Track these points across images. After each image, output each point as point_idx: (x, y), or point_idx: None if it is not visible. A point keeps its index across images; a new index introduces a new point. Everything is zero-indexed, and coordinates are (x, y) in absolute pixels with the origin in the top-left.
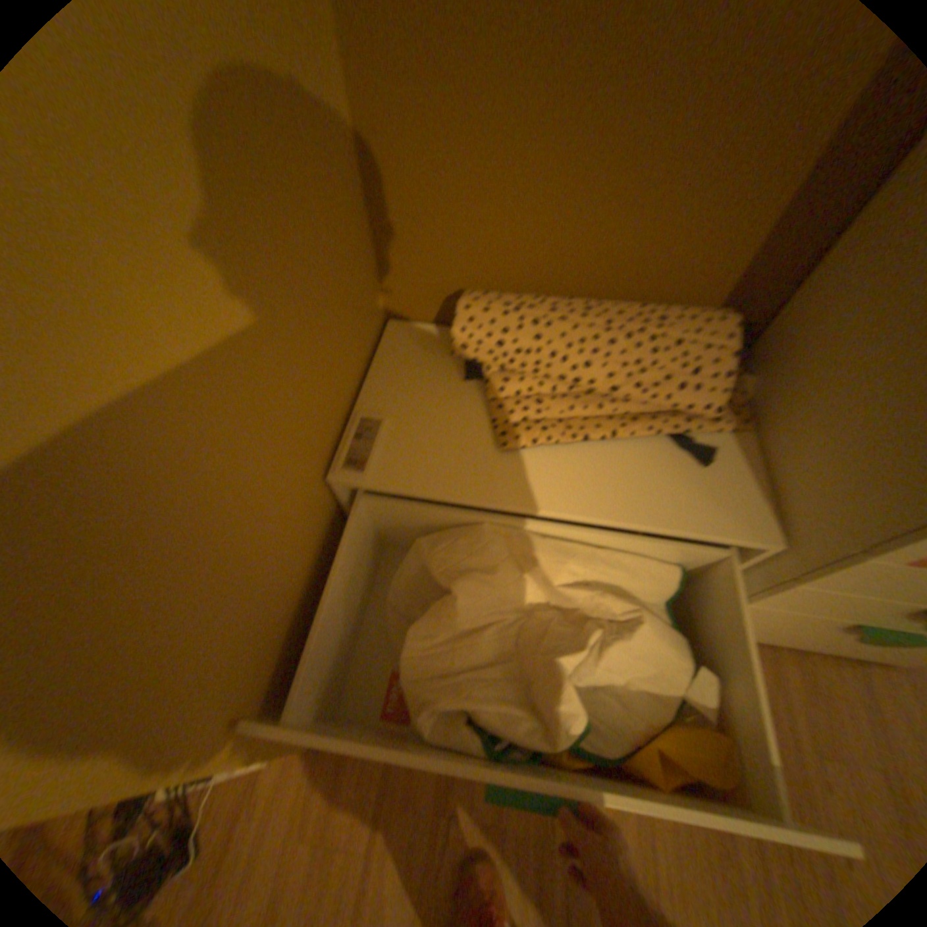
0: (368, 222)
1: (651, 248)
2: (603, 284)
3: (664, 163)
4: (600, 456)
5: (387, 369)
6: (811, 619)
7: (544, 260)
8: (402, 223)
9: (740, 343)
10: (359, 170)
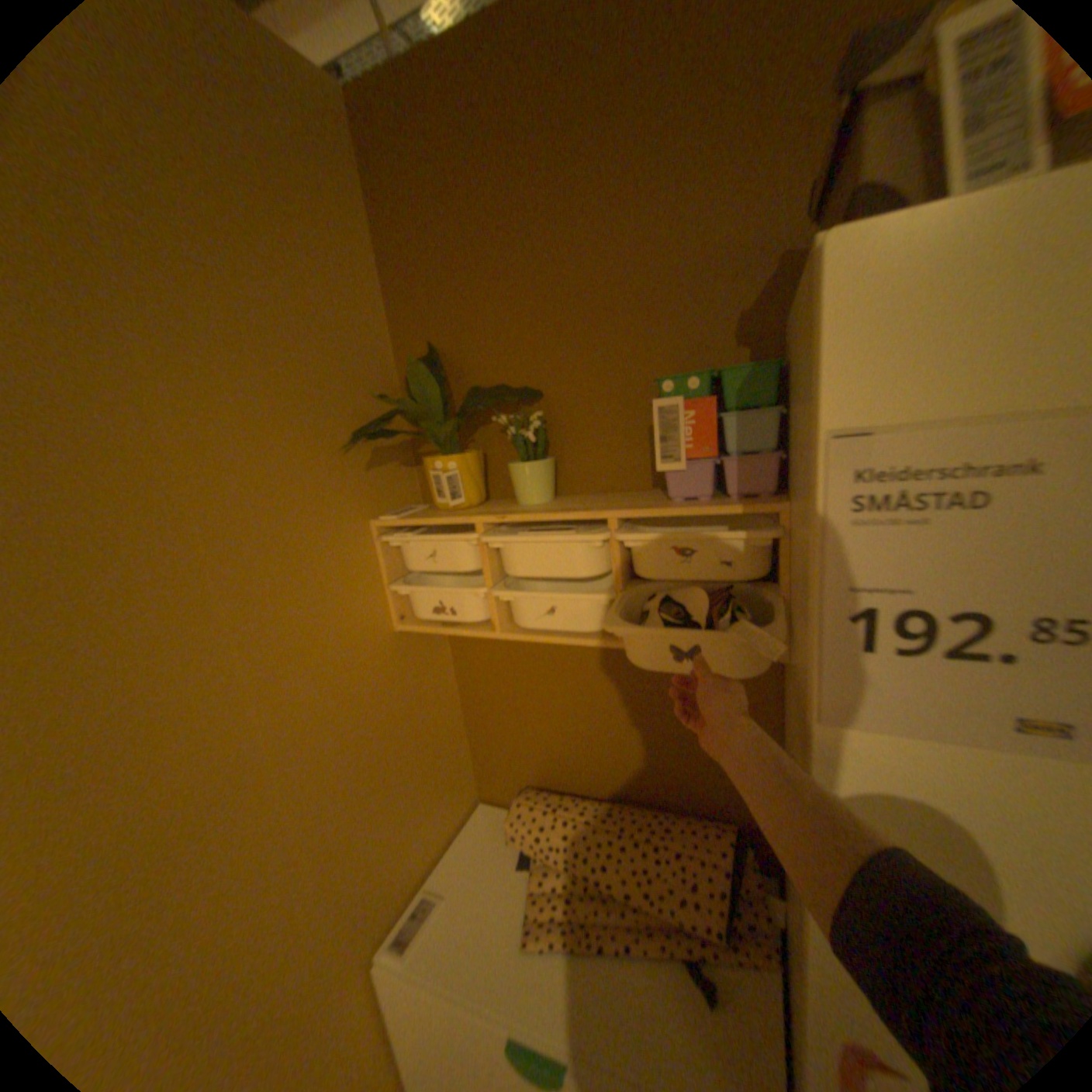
0: (467, 737)
1: (653, 771)
2: (630, 793)
3: (635, 721)
4: (610, 977)
5: (460, 852)
6: None
7: (582, 771)
8: (487, 740)
9: (736, 864)
10: (462, 711)
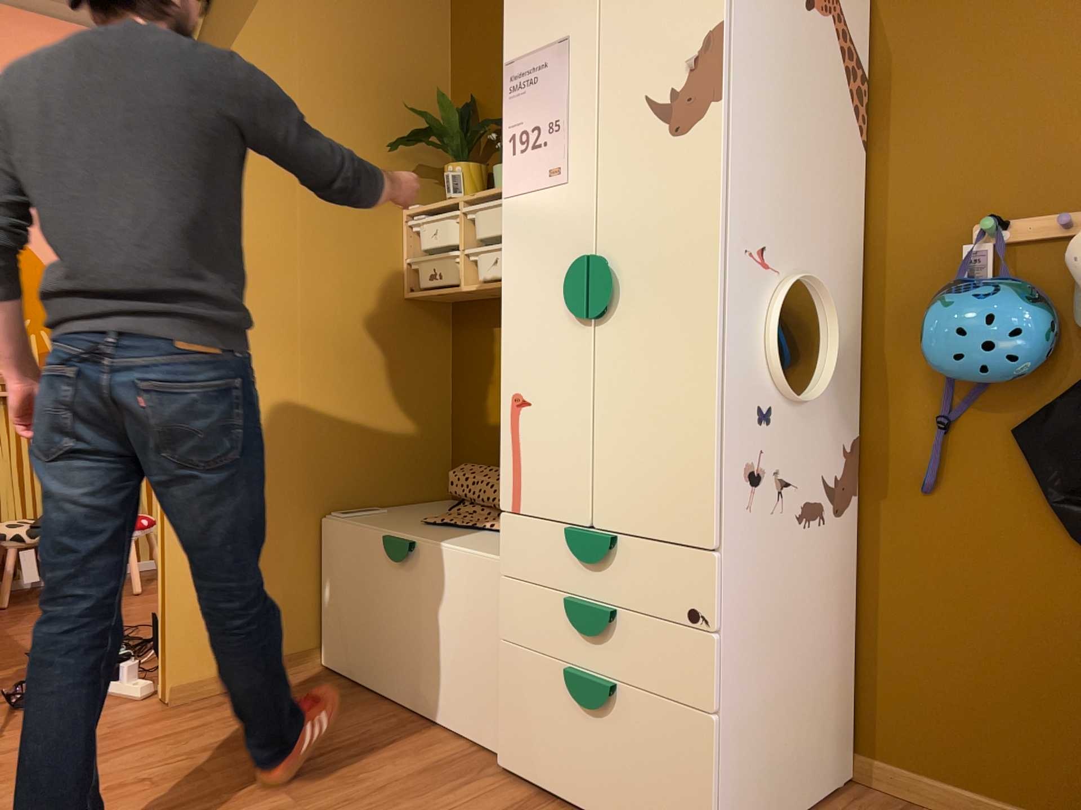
0: (450, 434)
1: None
2: None
3: None
4: (469, 533)
5: (413, 506)
6: (543, 671)
7: None
8: (463, 433)
9: None
10: (450, 407)
